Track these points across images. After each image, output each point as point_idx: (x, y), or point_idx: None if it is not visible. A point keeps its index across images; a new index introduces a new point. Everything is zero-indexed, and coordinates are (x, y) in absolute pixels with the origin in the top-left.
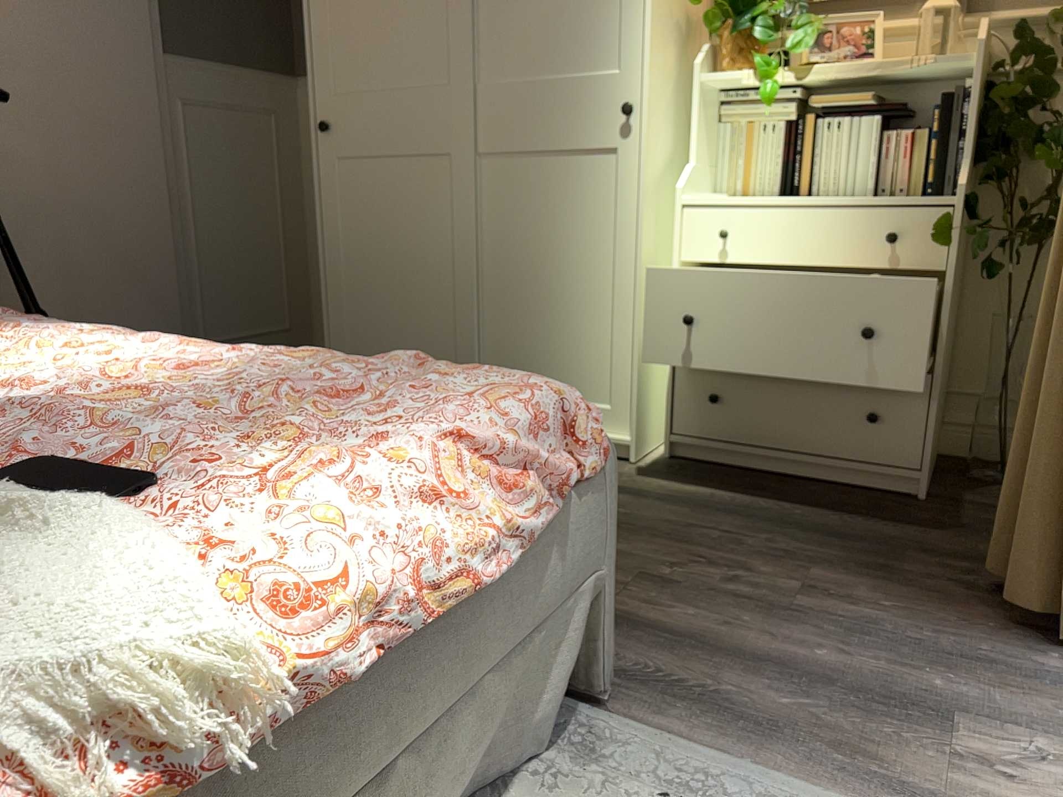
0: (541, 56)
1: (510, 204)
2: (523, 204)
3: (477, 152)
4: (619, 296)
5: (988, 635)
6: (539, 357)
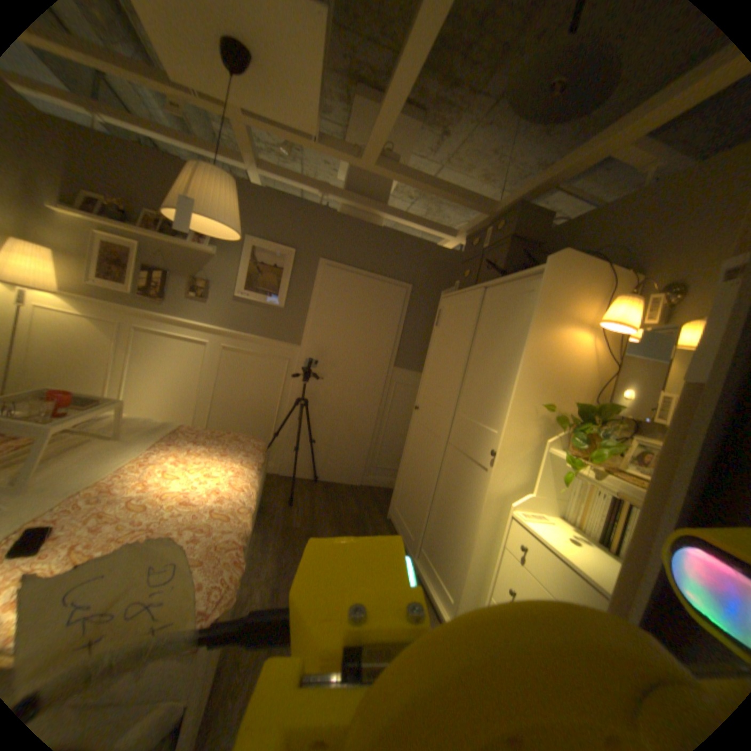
0: (476, 411)
1: (450, 470)
2: (454, 473)
3: (447, 441)
4: (469, 545)
5: None
6: (439, 549)
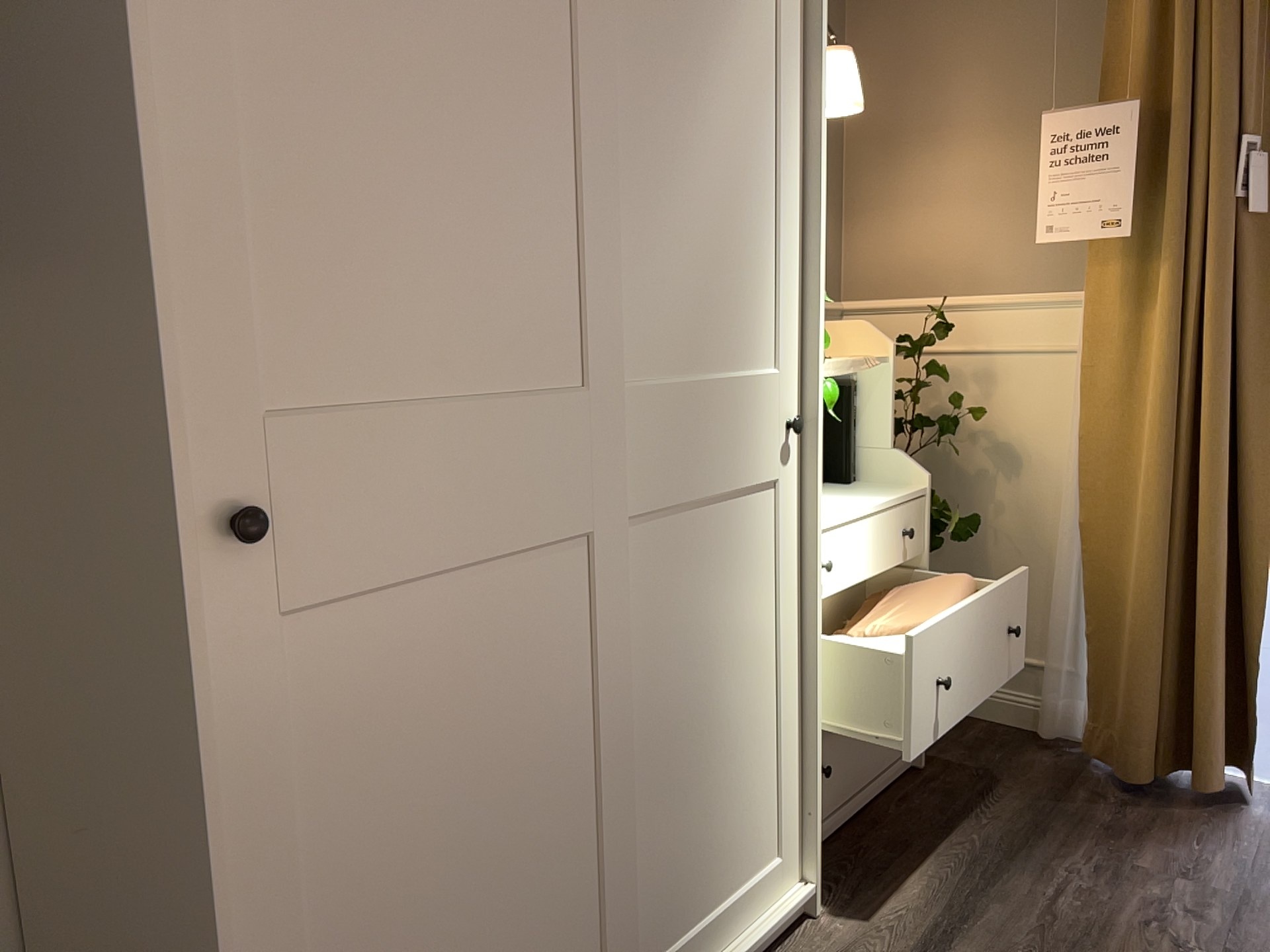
0: (698, 339)
1: (660, 602)
2: (679, 596)
3: (620, 517)
4: (785, 691)
5: (1209, 820)
6: (702, 850)
